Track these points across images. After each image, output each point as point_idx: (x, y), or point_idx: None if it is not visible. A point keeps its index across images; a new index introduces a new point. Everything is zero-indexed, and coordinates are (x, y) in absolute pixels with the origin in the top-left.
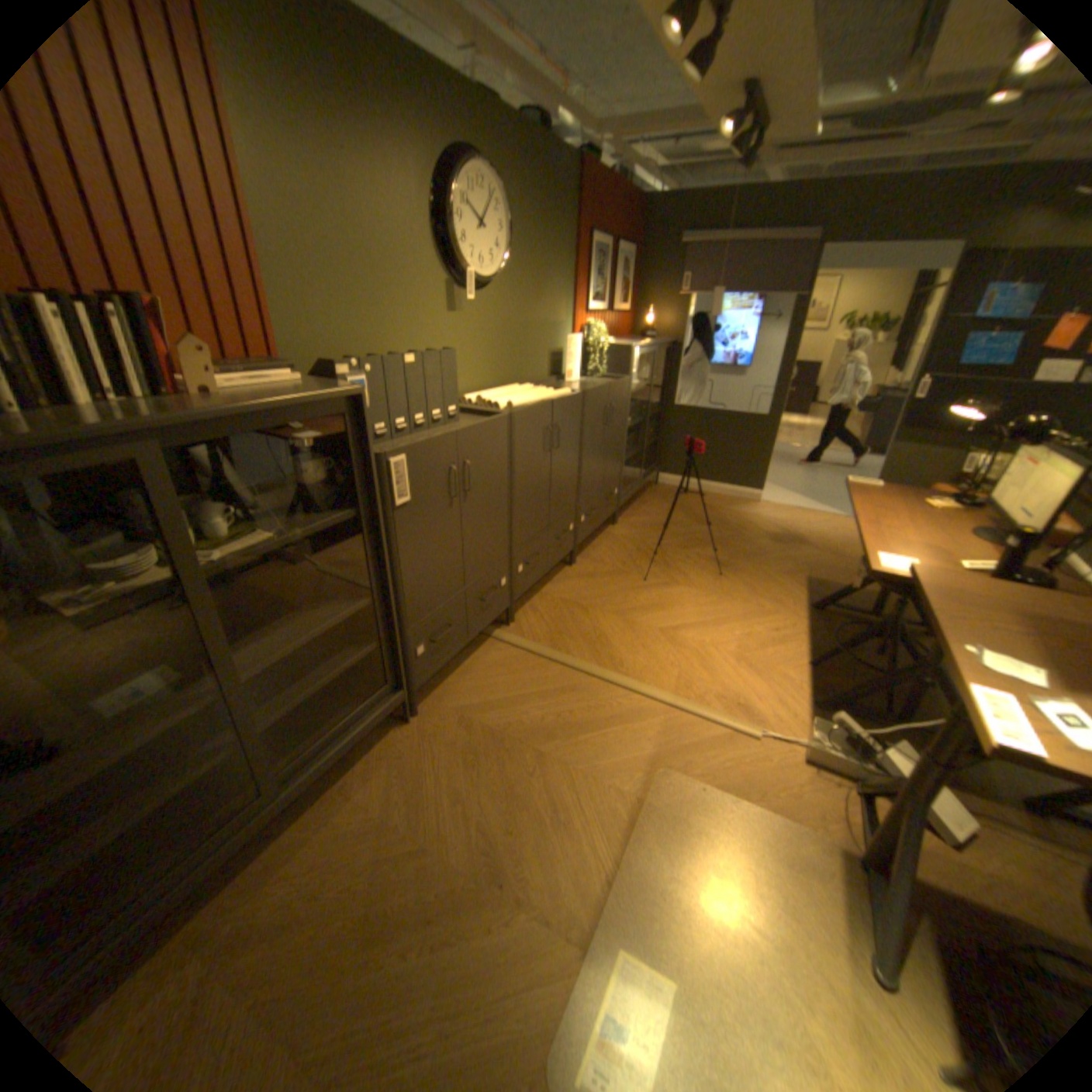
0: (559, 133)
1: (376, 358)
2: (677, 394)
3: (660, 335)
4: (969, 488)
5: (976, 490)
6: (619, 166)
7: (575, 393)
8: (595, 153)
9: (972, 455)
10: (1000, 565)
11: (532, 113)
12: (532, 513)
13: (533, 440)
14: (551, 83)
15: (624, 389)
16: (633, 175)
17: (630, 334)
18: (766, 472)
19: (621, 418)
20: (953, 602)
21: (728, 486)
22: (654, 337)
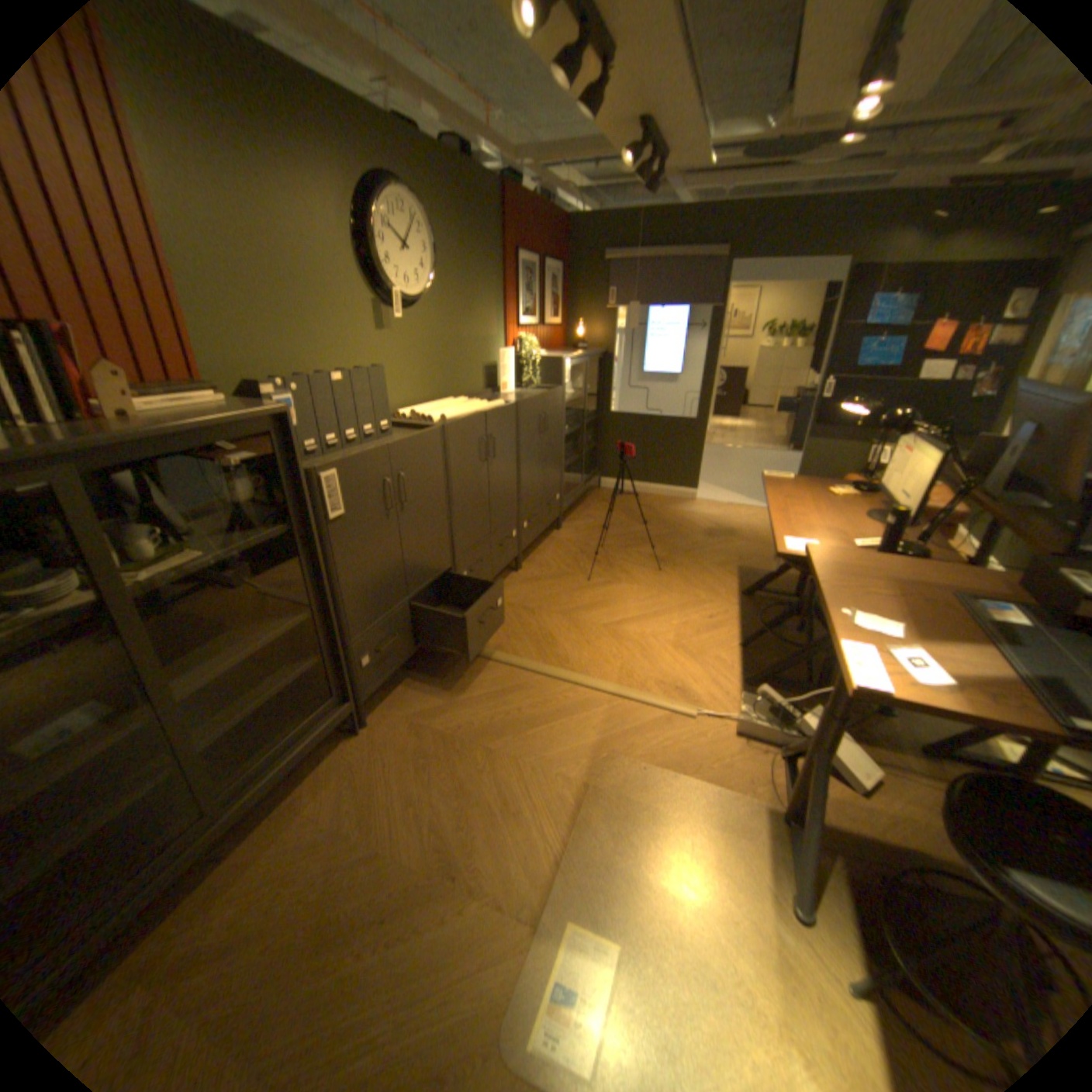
0: (480, 158)
1: (301, 377)
2: (612, 402)
3: (592, 347)
4: (865, 476)
5: (870, 477)
6: (541, 188)
7: (508, 404)
8: (517, 177)
9: (875, 447)
10: (885, 541)
11: (451, 139)
12: (473, 521)
13: (469, 451)
14: (466, 113)
15: (558, 399)
16: (555, 197)
17: (563, 346)
18: (699, 471)
19: (557, 426)
20: (836, 574)
21: (666, 487)
22: (586, 349)
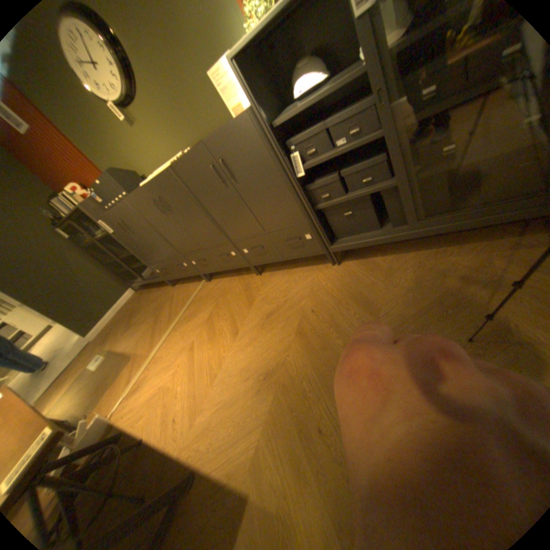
0: None
1: (91, 186)
2: None
3: None
4: None
5: None
6: None
7: (166, 168)
8: None
9: None
10: None
11: None
12: (180, 241)
13: (148, 208)
14: None
15: (242, 130)
16: None
17: None
18: None
19: (261, 163)
20: None
21: None
22: None
